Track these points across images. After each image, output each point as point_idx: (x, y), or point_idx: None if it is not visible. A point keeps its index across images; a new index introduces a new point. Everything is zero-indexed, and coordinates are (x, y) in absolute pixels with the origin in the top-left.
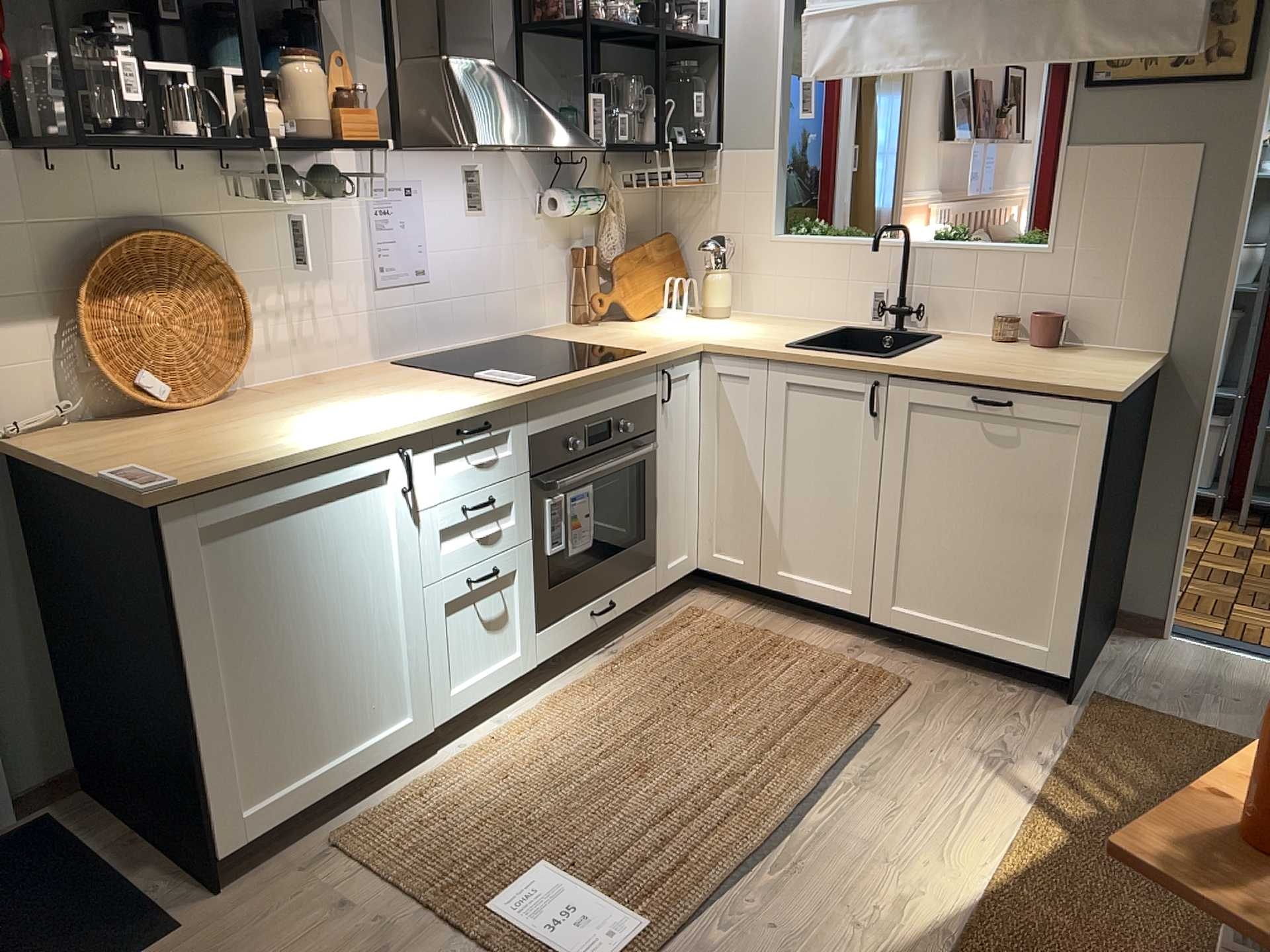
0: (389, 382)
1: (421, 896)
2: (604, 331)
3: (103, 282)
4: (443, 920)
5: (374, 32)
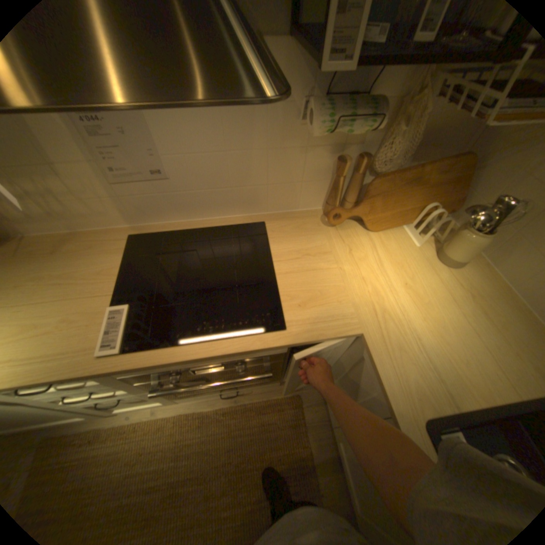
0: (75, 274)
1: None
2: (323, 241)
3: None
4: None
5: None
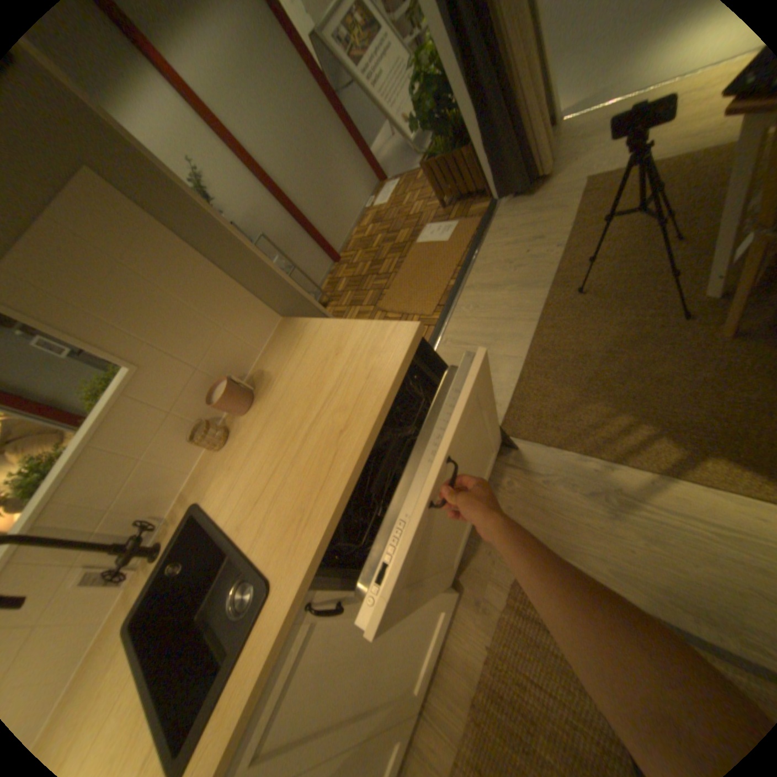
0: None
1: None
2: None
3: None
4: None
5: None
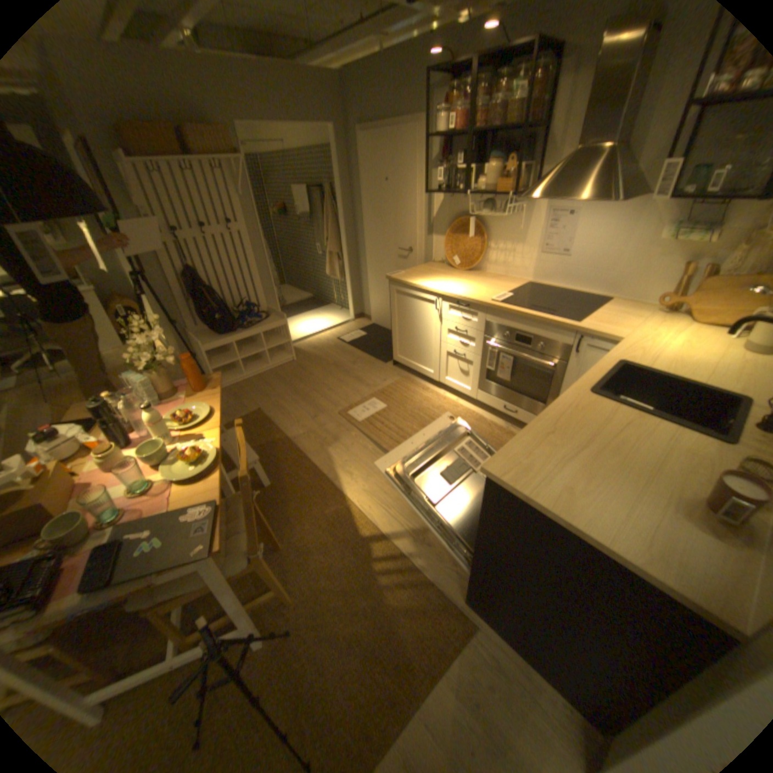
0: (497, 284)
1: (382, 388)
2: (647, 315)
3: (456, 229)
4: (374, 392)
5: (577, 133)
